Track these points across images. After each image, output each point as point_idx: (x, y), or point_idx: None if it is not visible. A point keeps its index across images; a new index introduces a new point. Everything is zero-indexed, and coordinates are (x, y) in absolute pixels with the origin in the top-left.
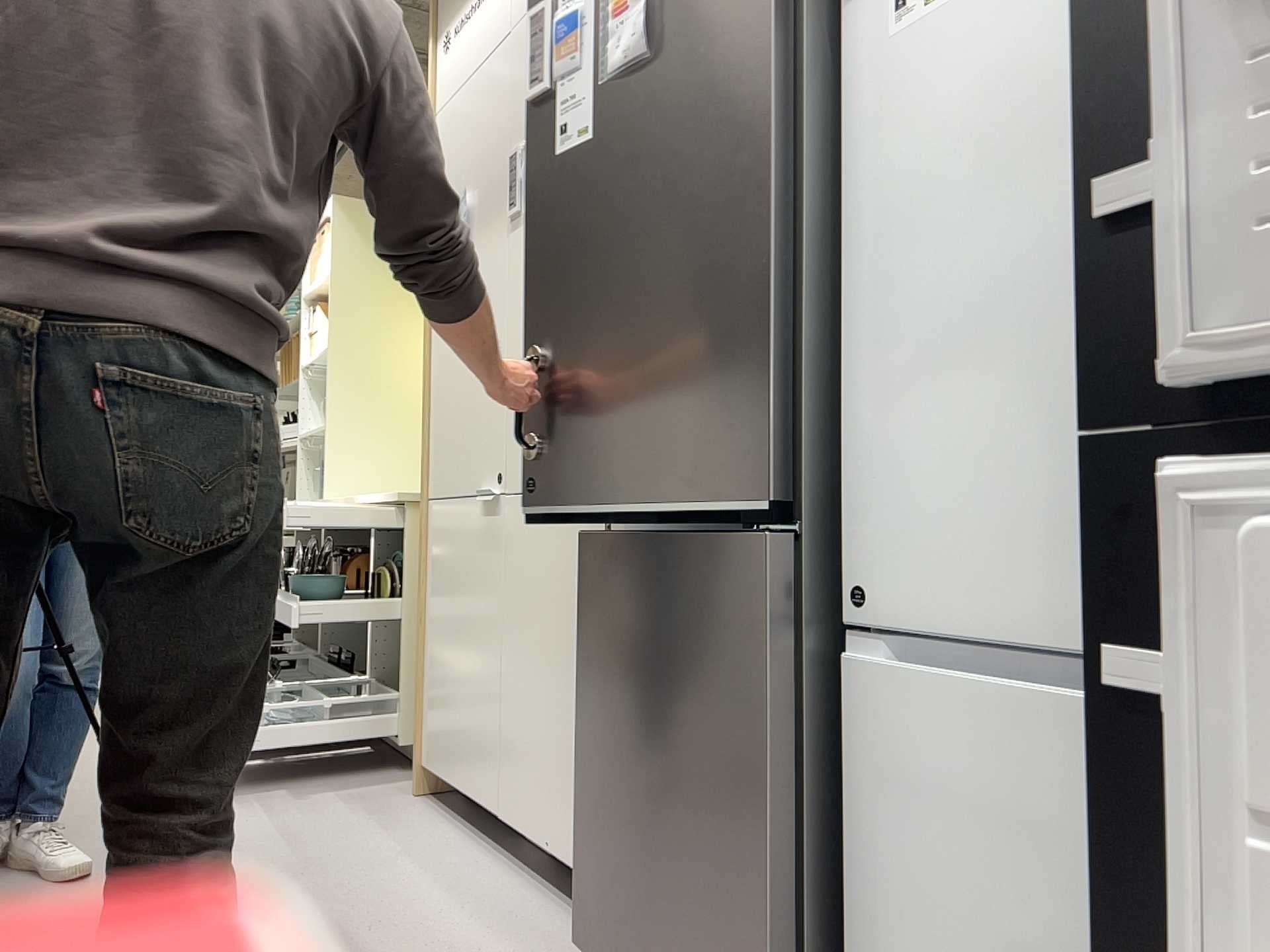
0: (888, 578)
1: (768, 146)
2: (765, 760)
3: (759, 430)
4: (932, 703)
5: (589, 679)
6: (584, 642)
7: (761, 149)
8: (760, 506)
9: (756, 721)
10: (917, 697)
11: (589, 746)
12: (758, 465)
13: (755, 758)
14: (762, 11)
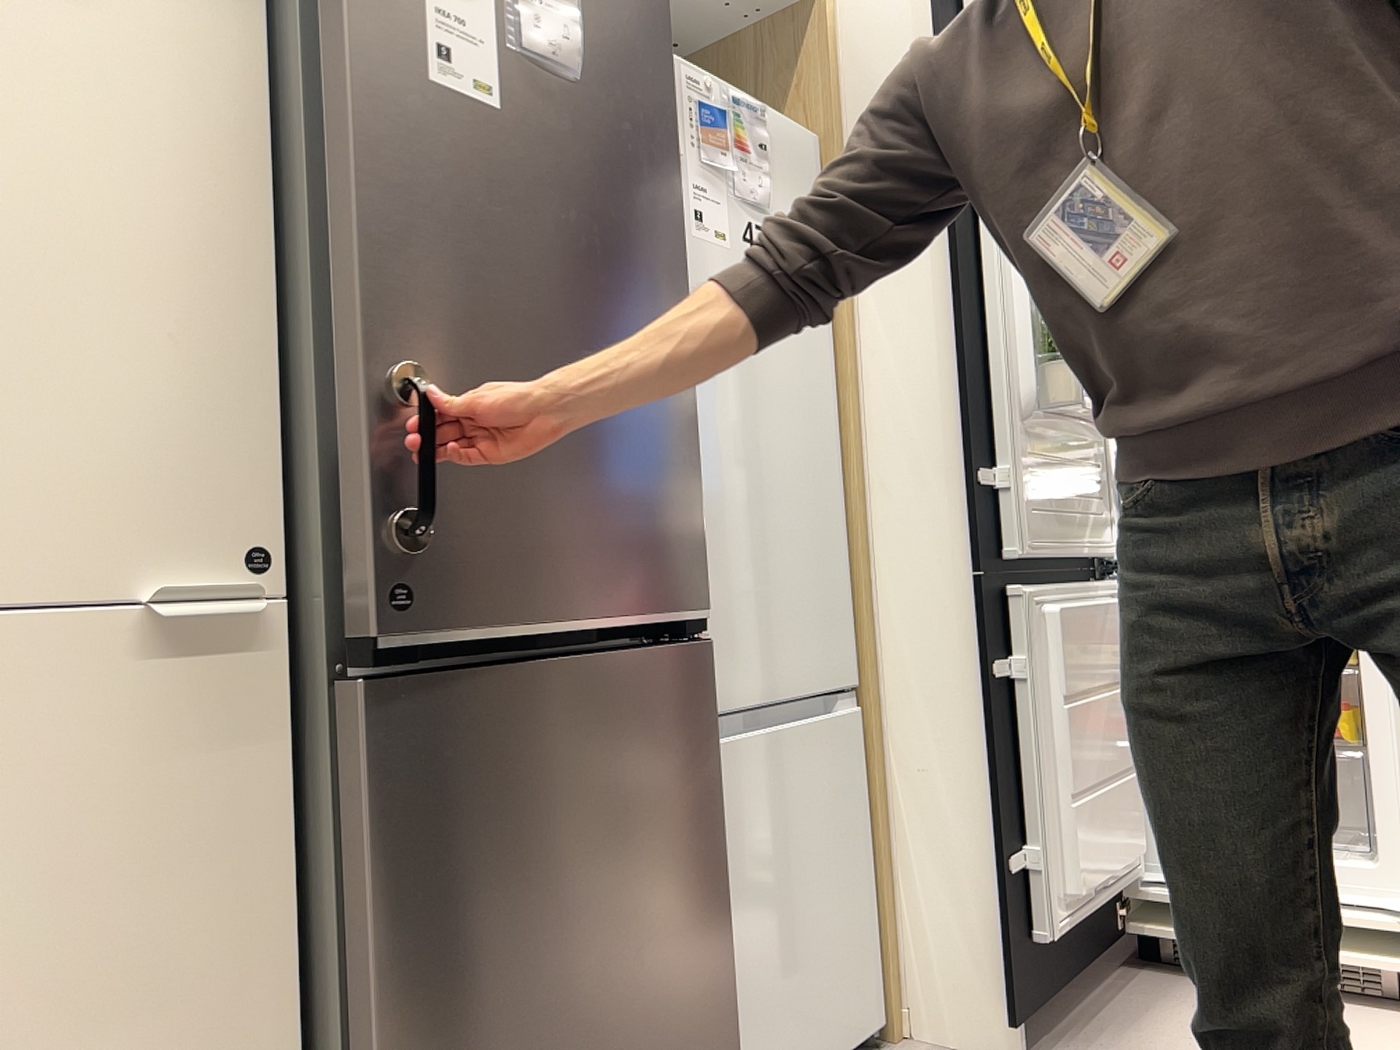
0: (712, 668)
1: (685, 273)
2: (719, 852)
3: (694, 539)
4: (748, 756)
5: (417, 927)
6: (390, 872)
7: (679, 270)
8: (698, 612)
9: (710, 821)
10: (735, 756)
11: (421, 1044)
12: (696, 572)
13: (712, 857)
14: (672, 140)
